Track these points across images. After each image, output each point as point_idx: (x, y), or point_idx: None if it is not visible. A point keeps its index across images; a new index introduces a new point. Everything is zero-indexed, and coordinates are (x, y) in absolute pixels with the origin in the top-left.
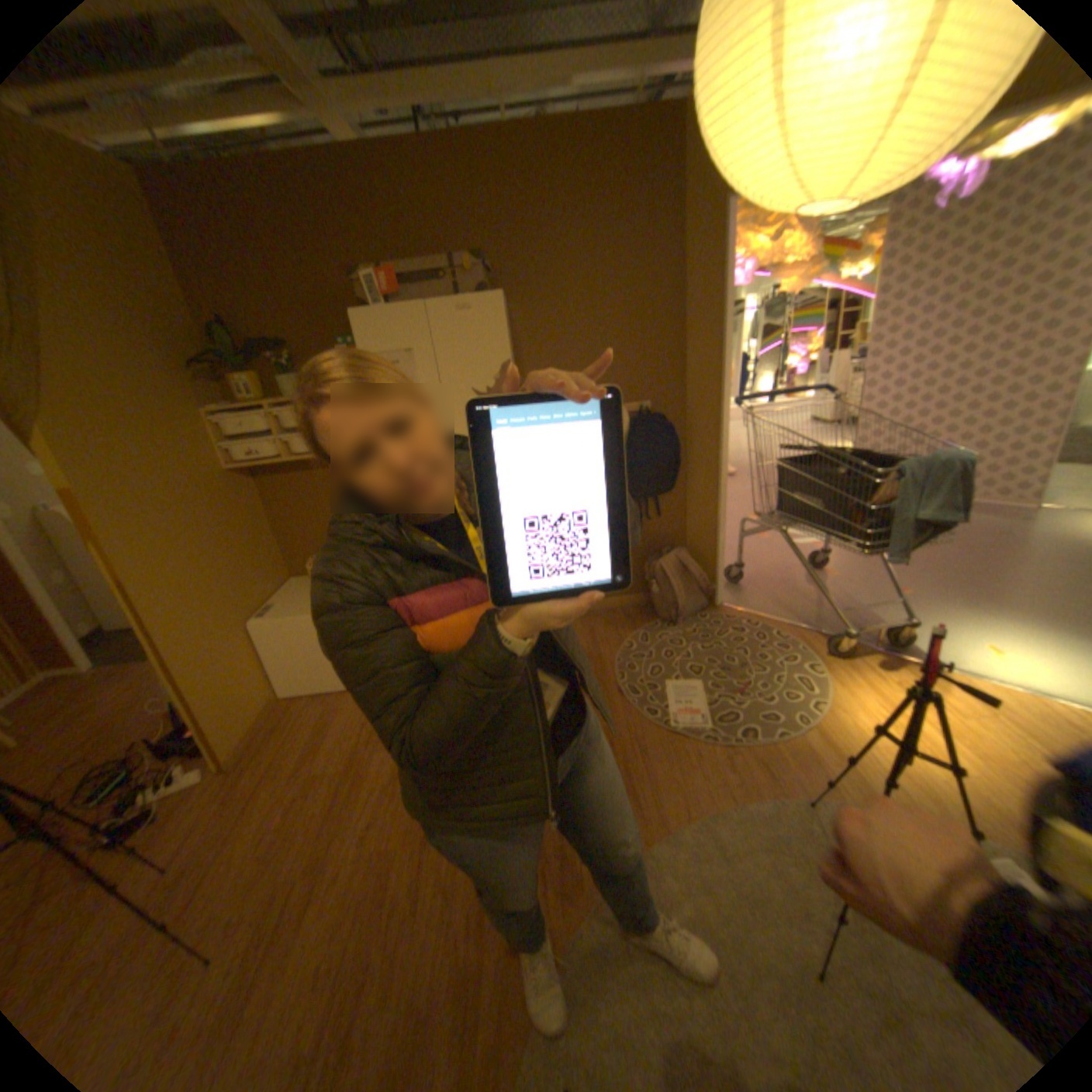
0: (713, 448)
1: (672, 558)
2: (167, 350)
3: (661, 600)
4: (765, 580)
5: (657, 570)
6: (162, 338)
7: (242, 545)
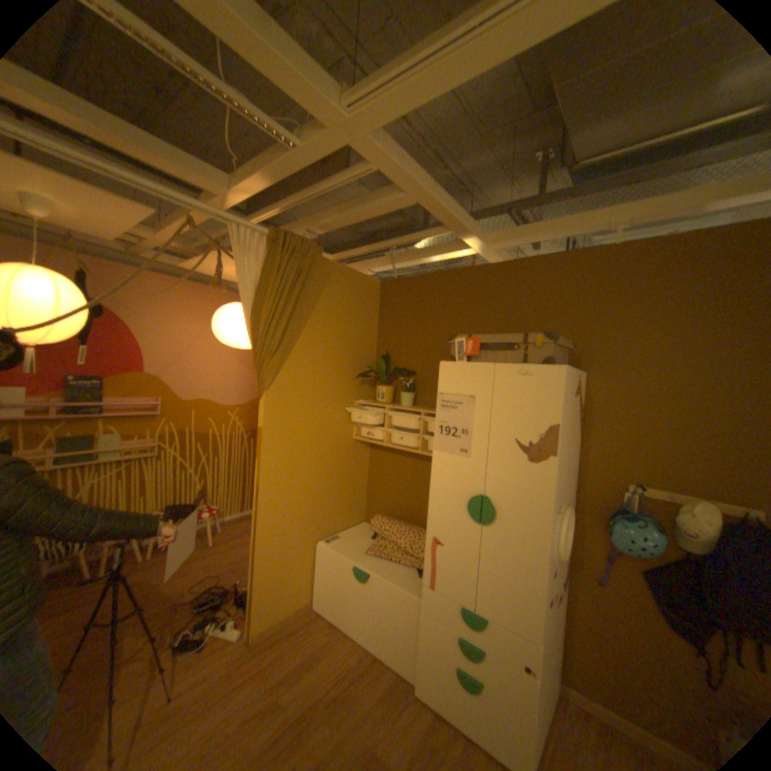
0: None
1: None
2: (354, 366)
3: None
4: None
5: None
6: (355, 360)
7: (343, 488)
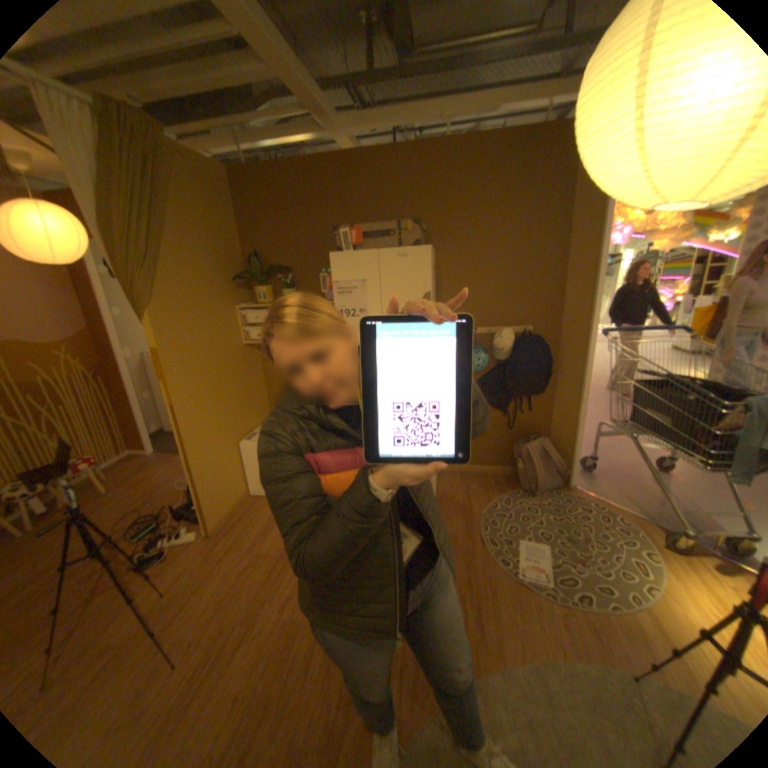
0: (580, 365)
1: (537, 444)
2: (224, 270)
3: (525, 475)
4: (616, 474)
5: (524, 452)
6: (223, 263)
7: (246, 392)
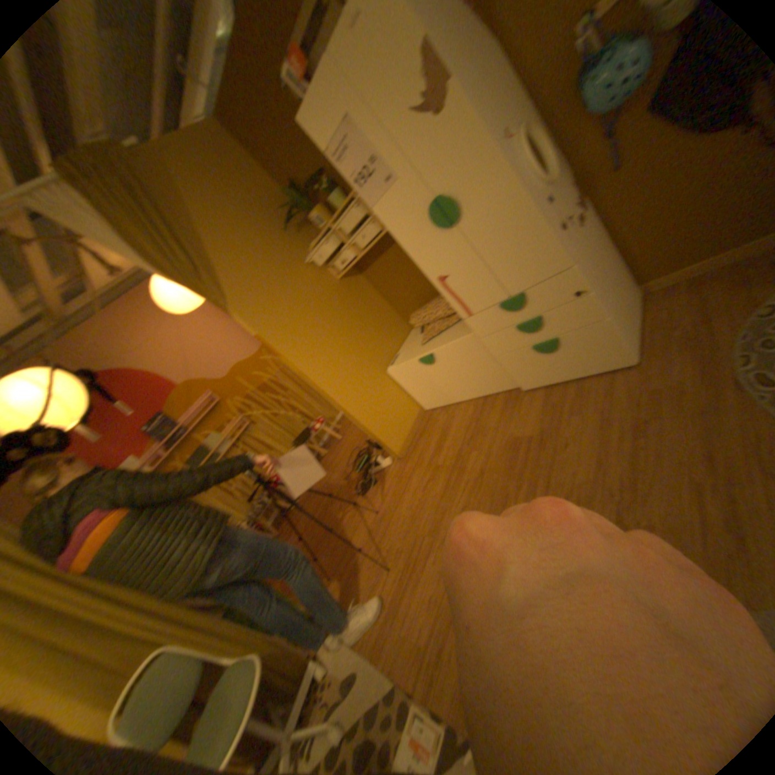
0: None
1: None
2: (275, 220)
3: None
4: None
5: None
6: (269, 214)
7: (368, 320)
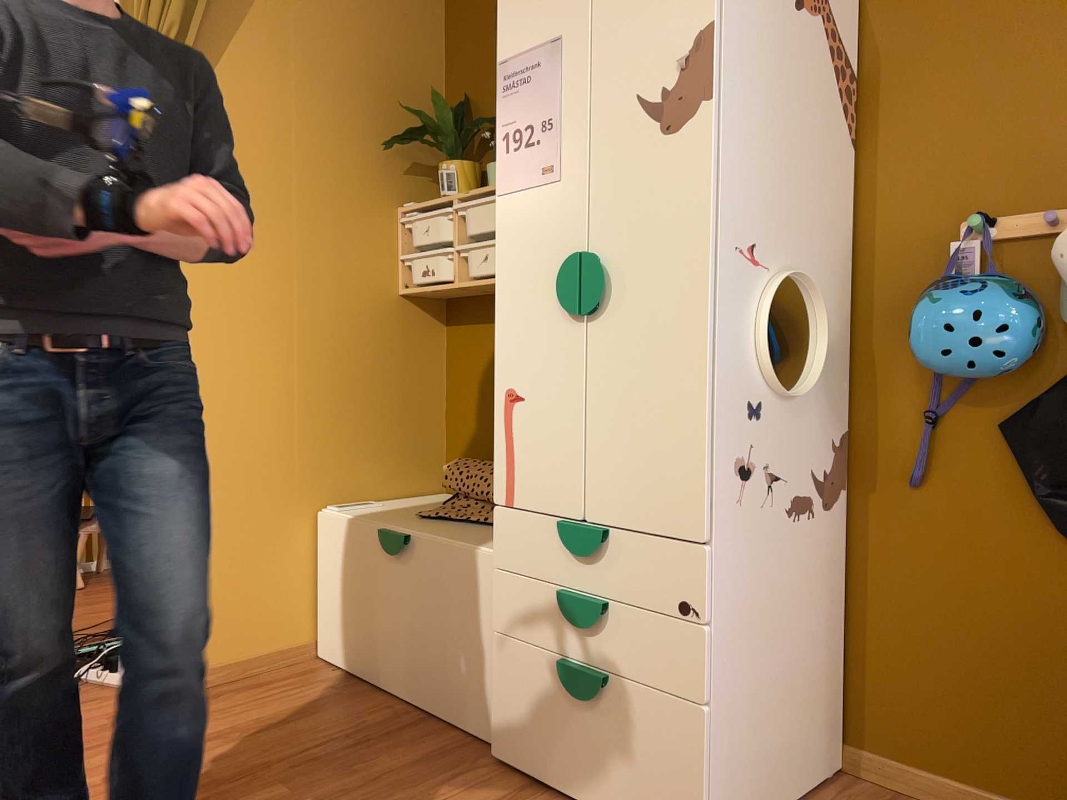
0: None
1: None
2: (388, 127)
3: None
4: None
5: None
6: (388, 113)
7: (379, 401)
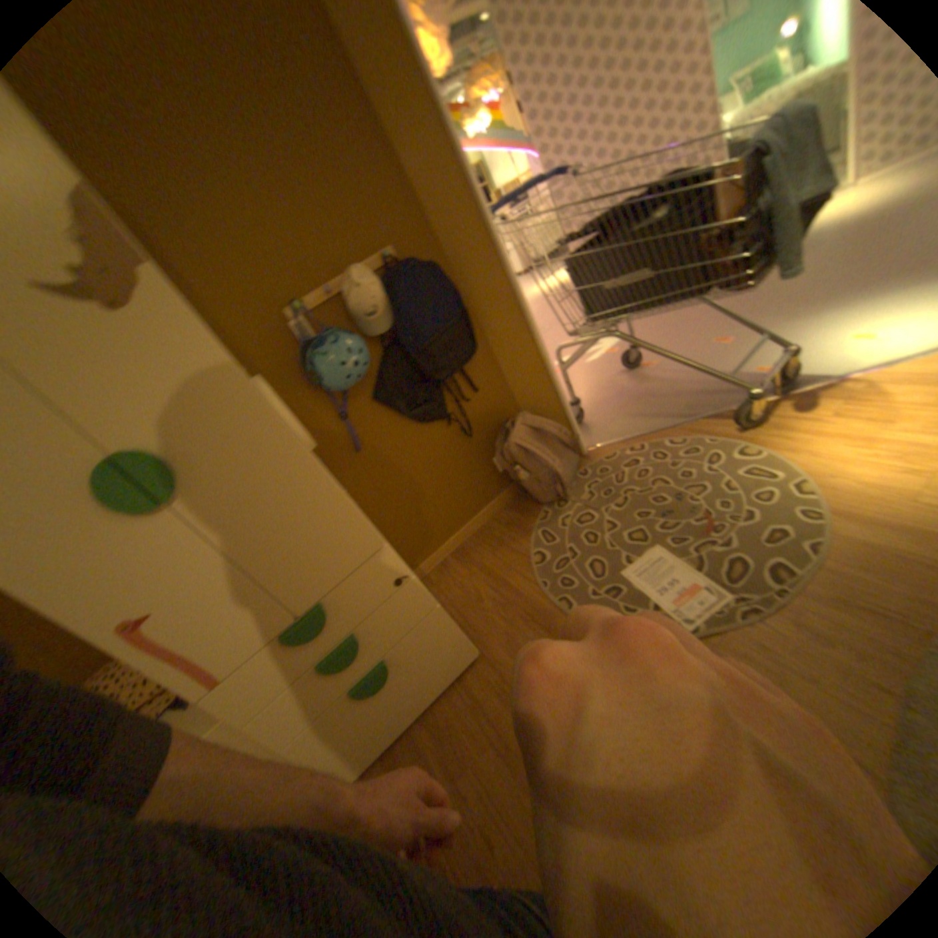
0: (499, 268)
1: (522, 426)
2: None
3: (541, 480)
4: (611, 399)
5: (519, 449)
6: None
7: None
